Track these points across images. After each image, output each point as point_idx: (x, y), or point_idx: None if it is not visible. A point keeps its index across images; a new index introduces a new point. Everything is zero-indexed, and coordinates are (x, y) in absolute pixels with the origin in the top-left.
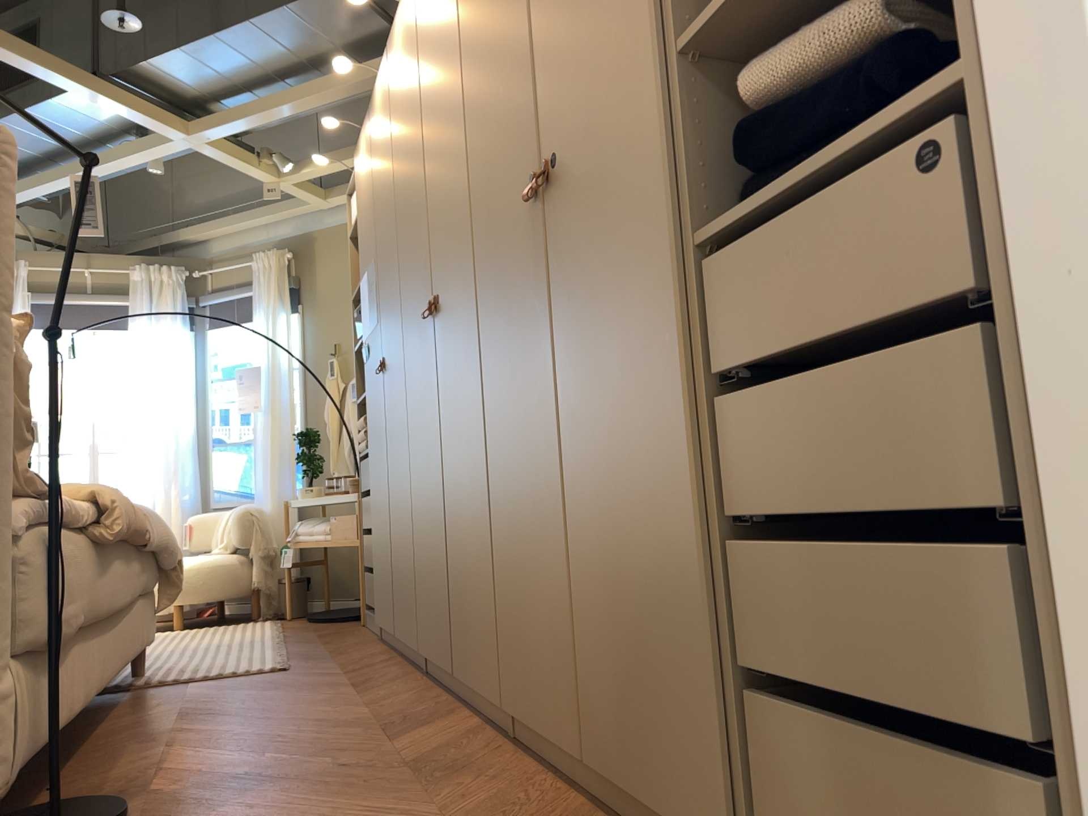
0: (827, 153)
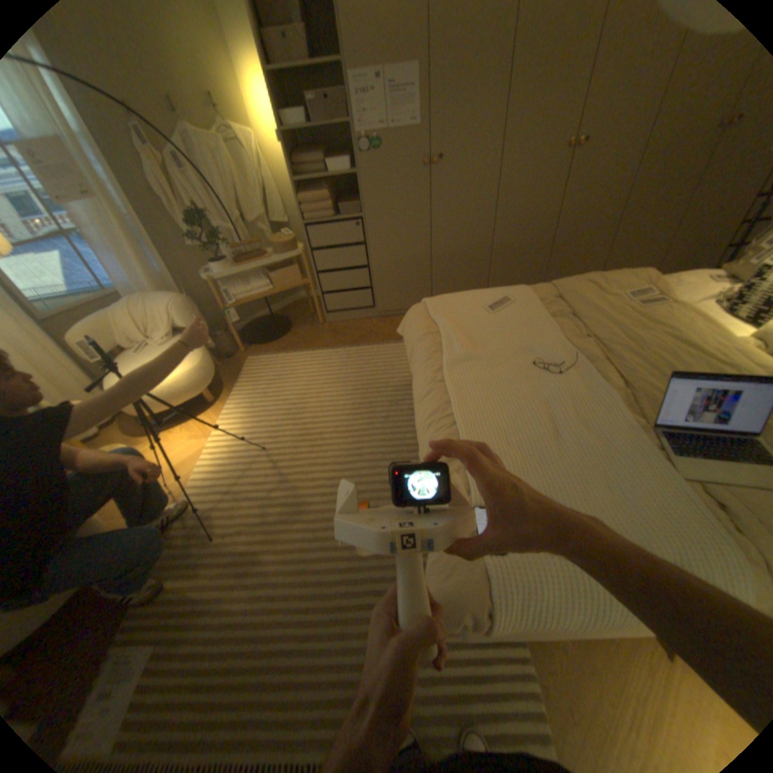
0: None
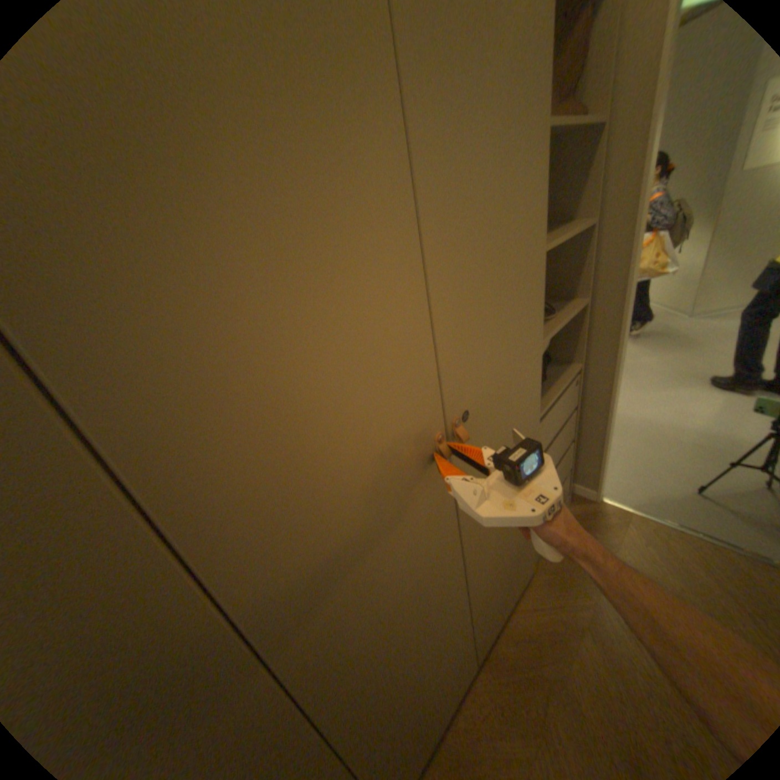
0: (566, 380)
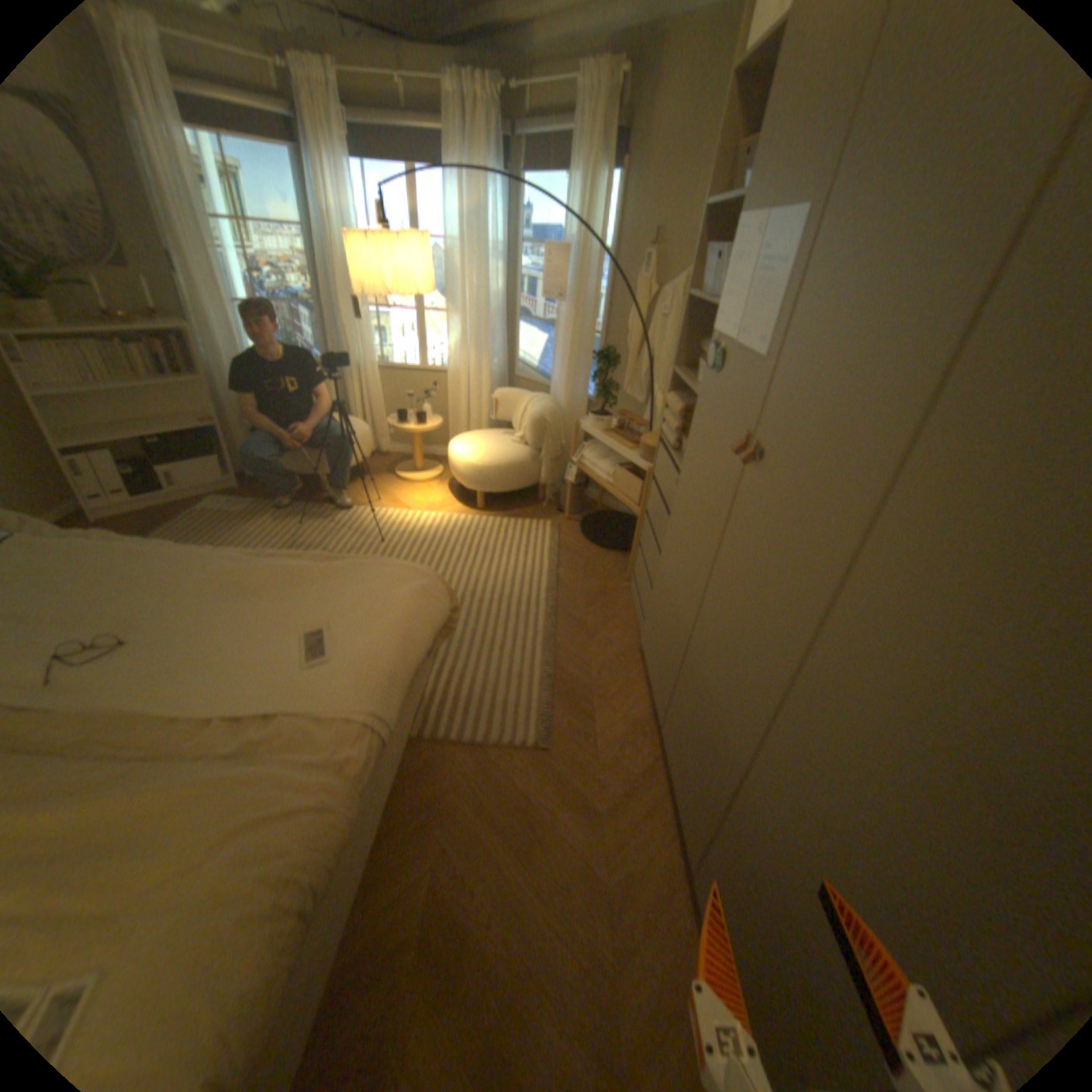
0: None
